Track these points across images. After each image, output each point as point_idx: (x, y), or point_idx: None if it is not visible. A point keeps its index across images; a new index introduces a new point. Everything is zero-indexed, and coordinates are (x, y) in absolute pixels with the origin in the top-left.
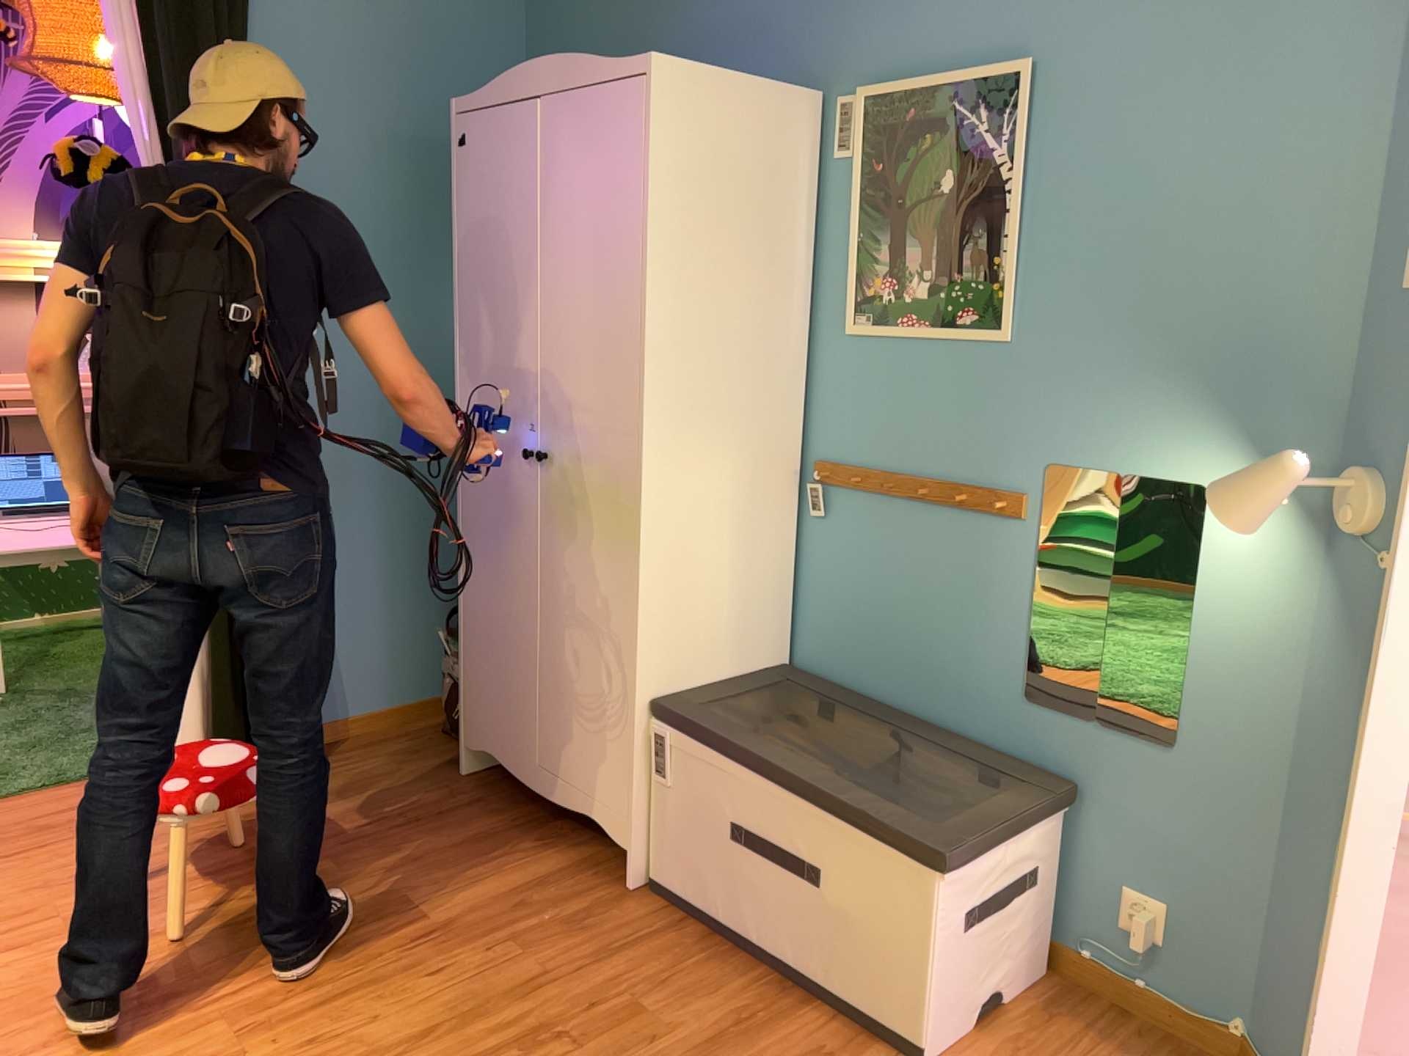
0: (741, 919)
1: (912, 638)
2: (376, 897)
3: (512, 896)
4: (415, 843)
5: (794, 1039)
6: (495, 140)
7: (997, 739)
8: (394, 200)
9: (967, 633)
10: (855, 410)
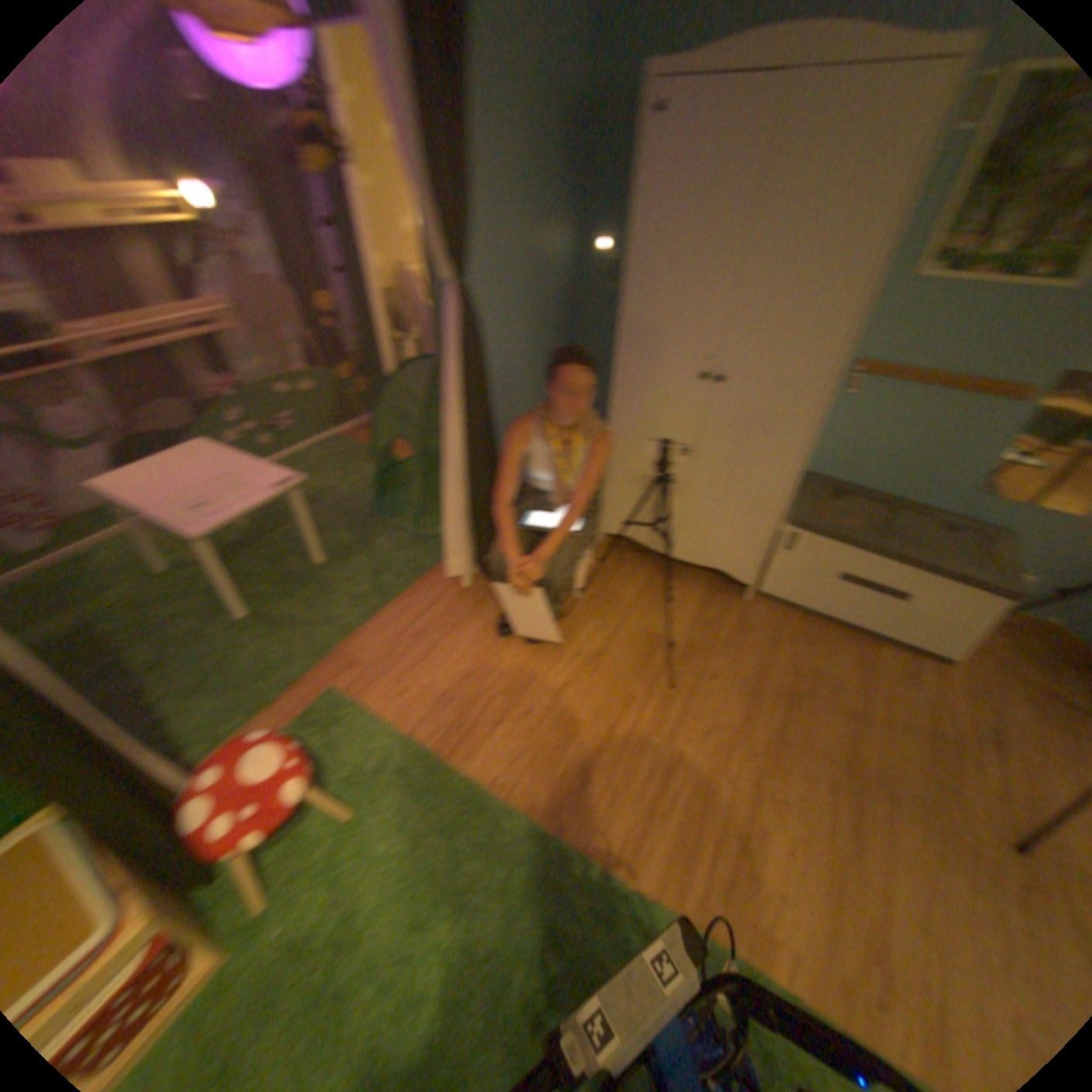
0: (827, 613)
1: (904, 463)
2: (641, 637)
3: (700, 619)
4: (623, 597)
5: (891, 670)
6: (712, 115)
7: (953, 512)
8: (530, 158)
9: (950, 462)
10: (904, 332)
